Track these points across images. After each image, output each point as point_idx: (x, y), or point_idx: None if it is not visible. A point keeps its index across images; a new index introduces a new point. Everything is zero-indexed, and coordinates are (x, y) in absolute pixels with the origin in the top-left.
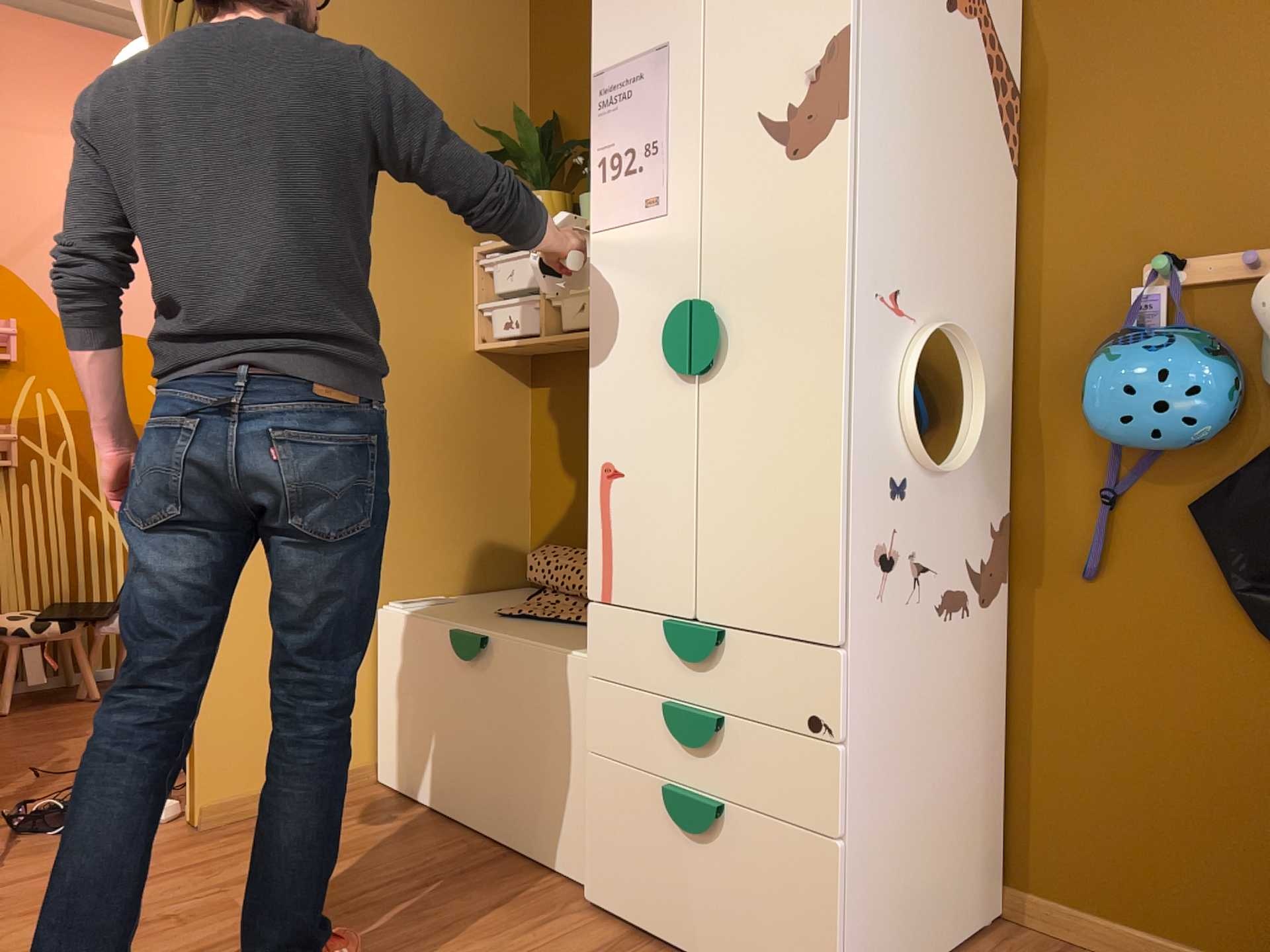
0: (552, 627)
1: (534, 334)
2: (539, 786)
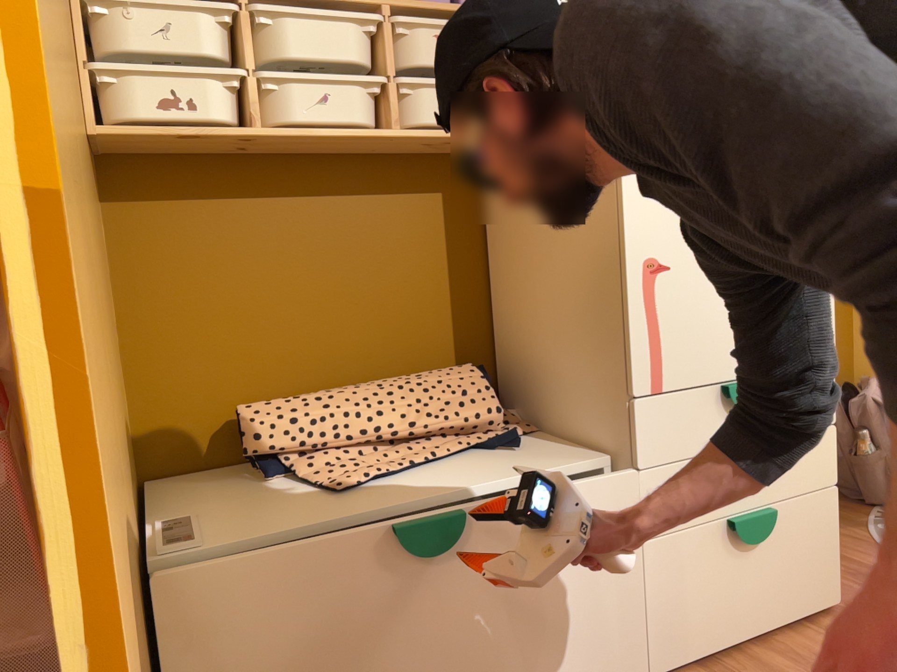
0: (435, 472)
1: (230, 125)
2: (550, 622)
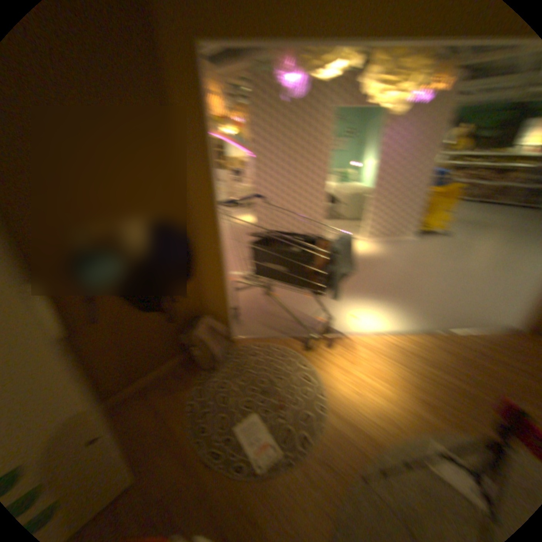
0: None
1: None
2: None
